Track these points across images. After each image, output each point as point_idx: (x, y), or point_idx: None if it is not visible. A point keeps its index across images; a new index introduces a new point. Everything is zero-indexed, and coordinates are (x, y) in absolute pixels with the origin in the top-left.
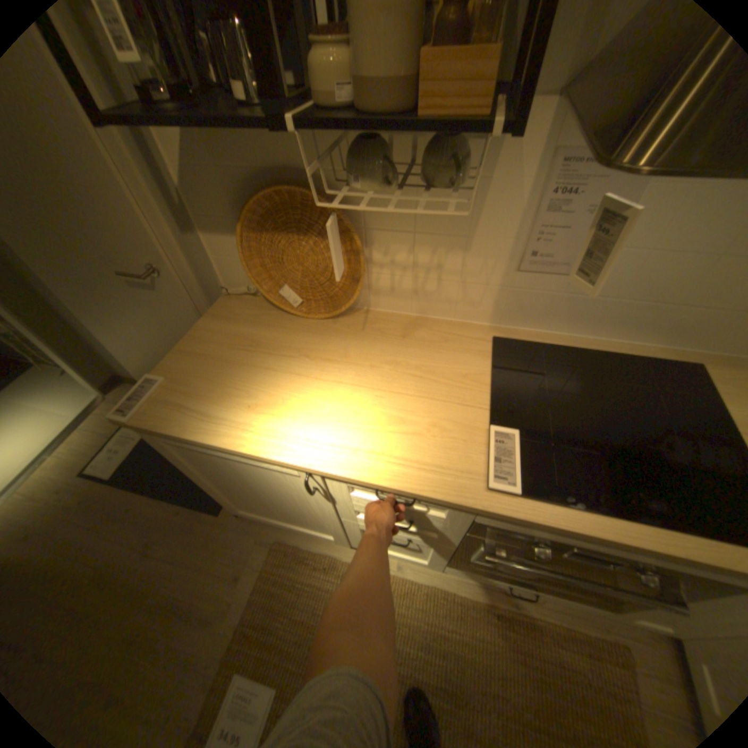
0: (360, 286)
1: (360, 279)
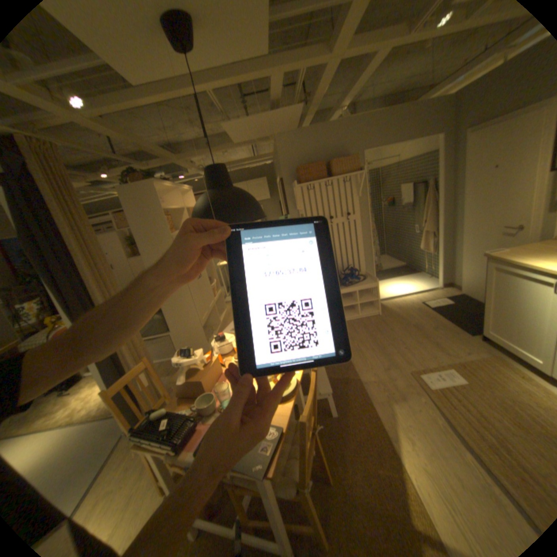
0: None
1: None
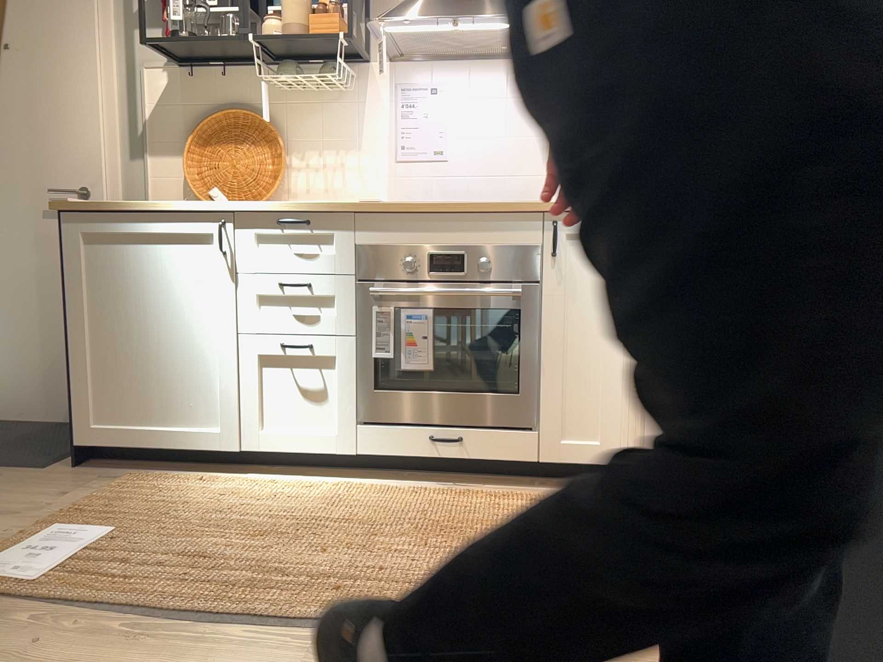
0: (279, 177)
1: (279, 174)
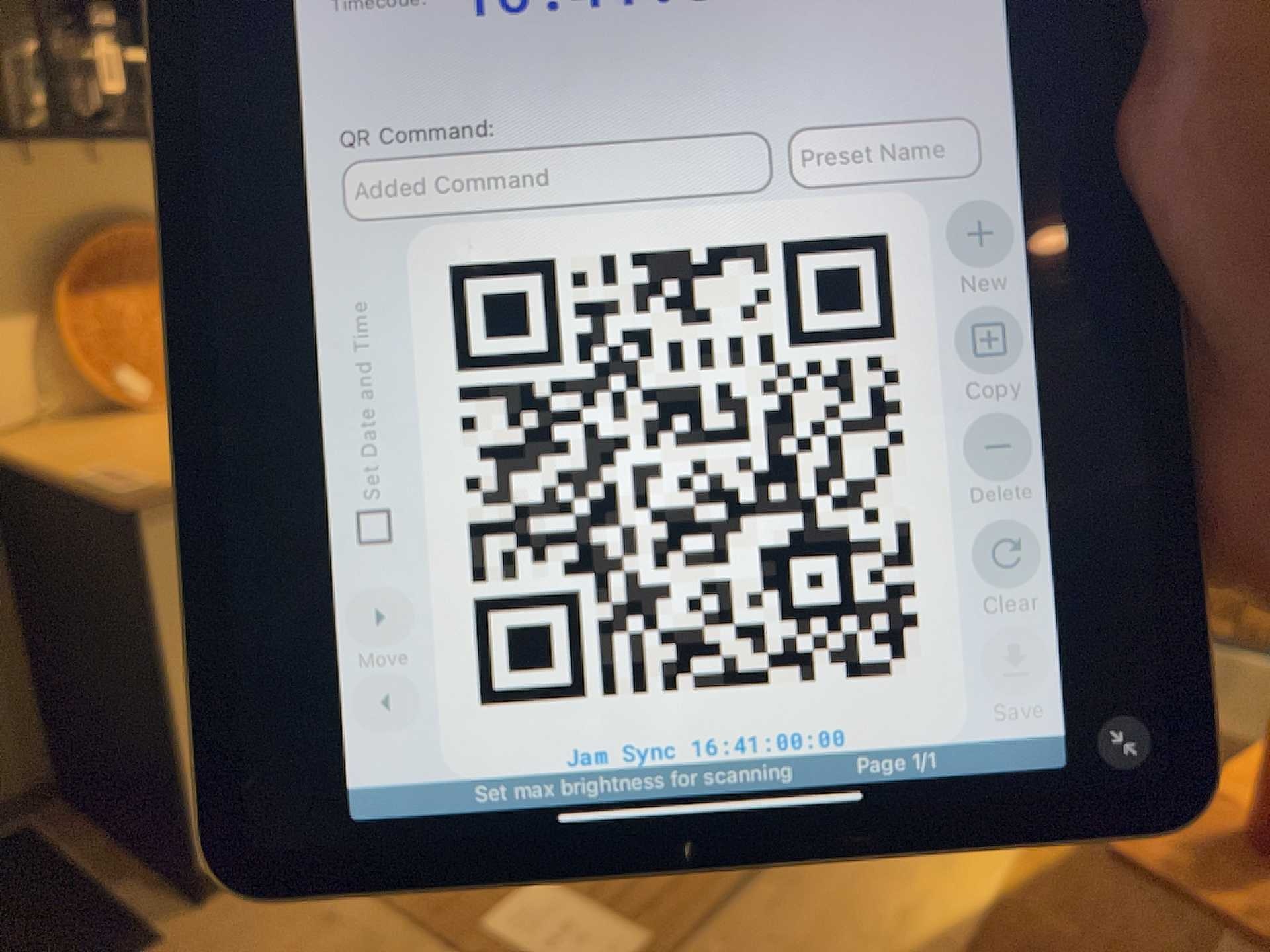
0: None
1: None
